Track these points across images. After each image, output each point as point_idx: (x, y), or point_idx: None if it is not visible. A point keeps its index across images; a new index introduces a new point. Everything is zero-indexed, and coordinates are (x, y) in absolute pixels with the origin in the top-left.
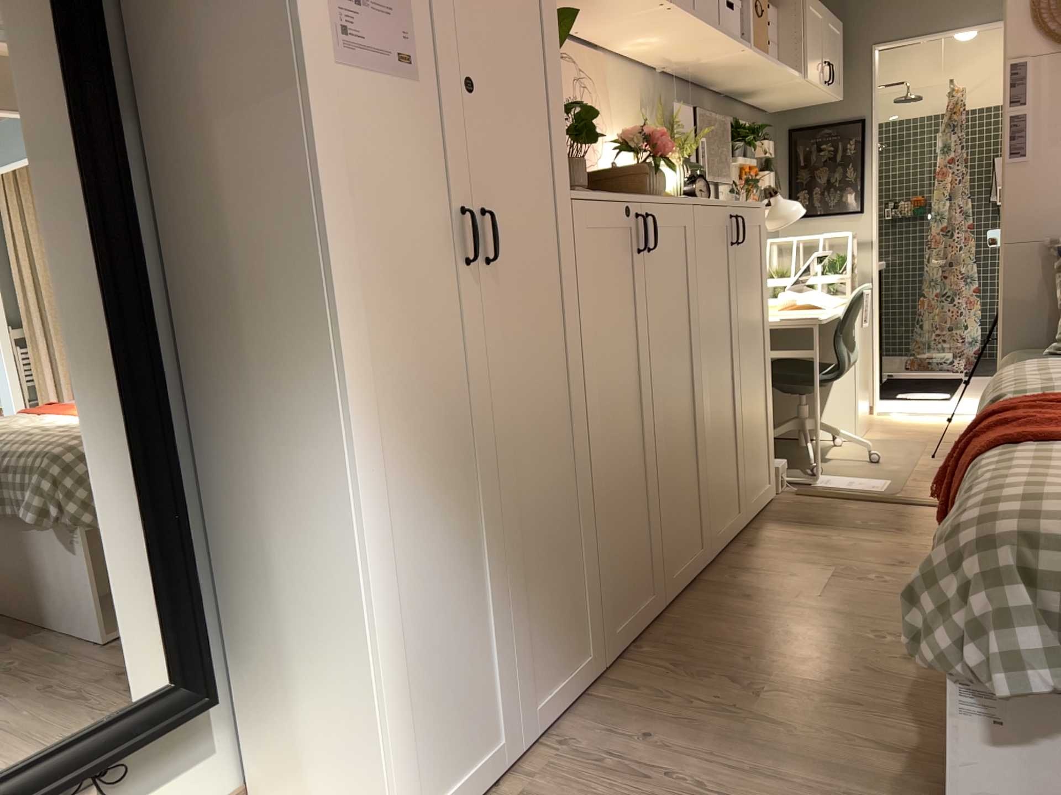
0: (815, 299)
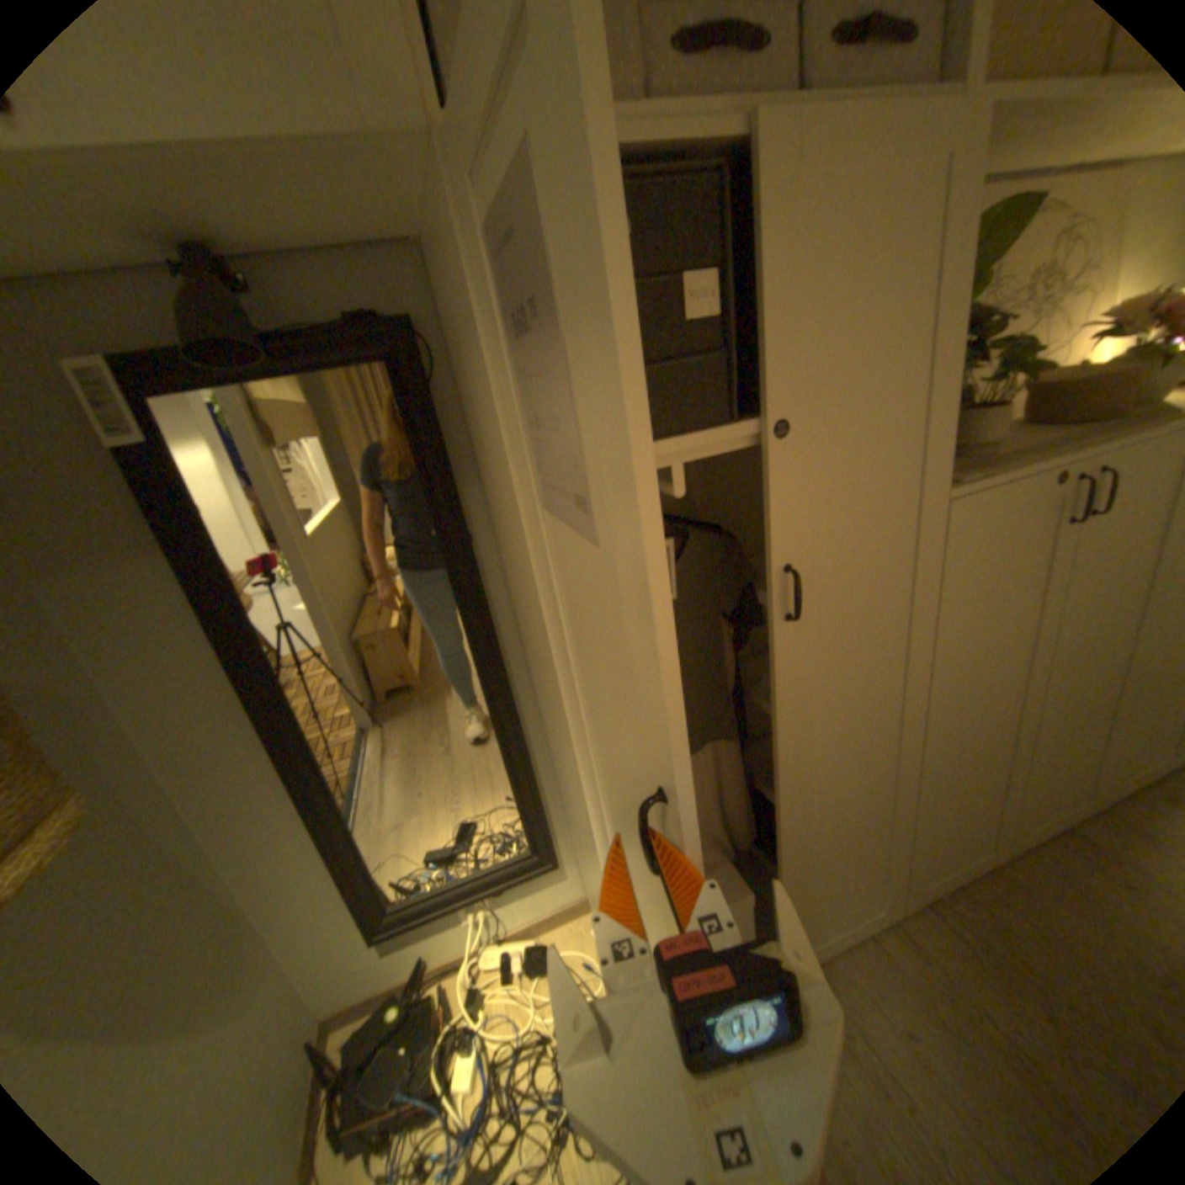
0: None
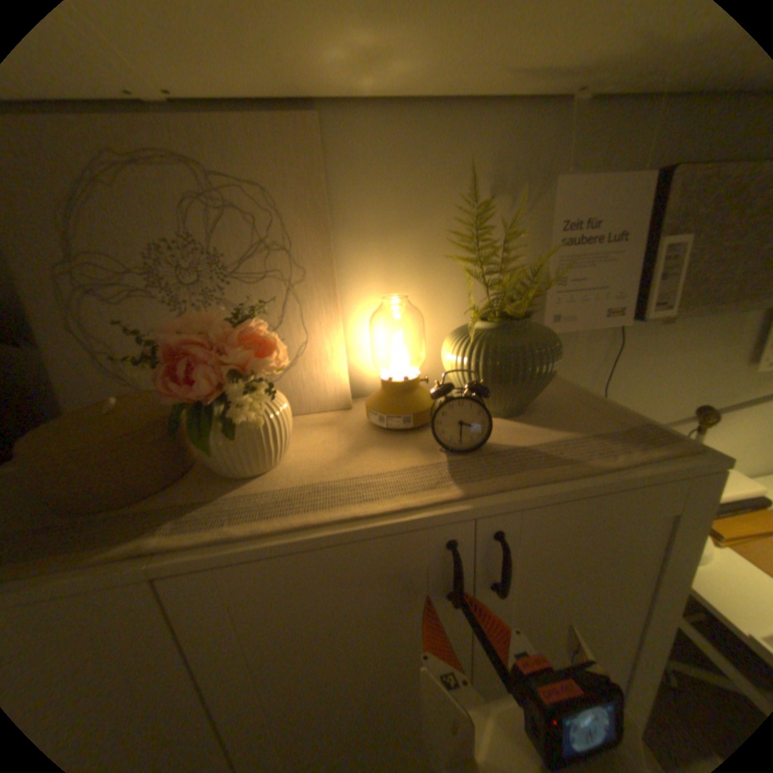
0: None
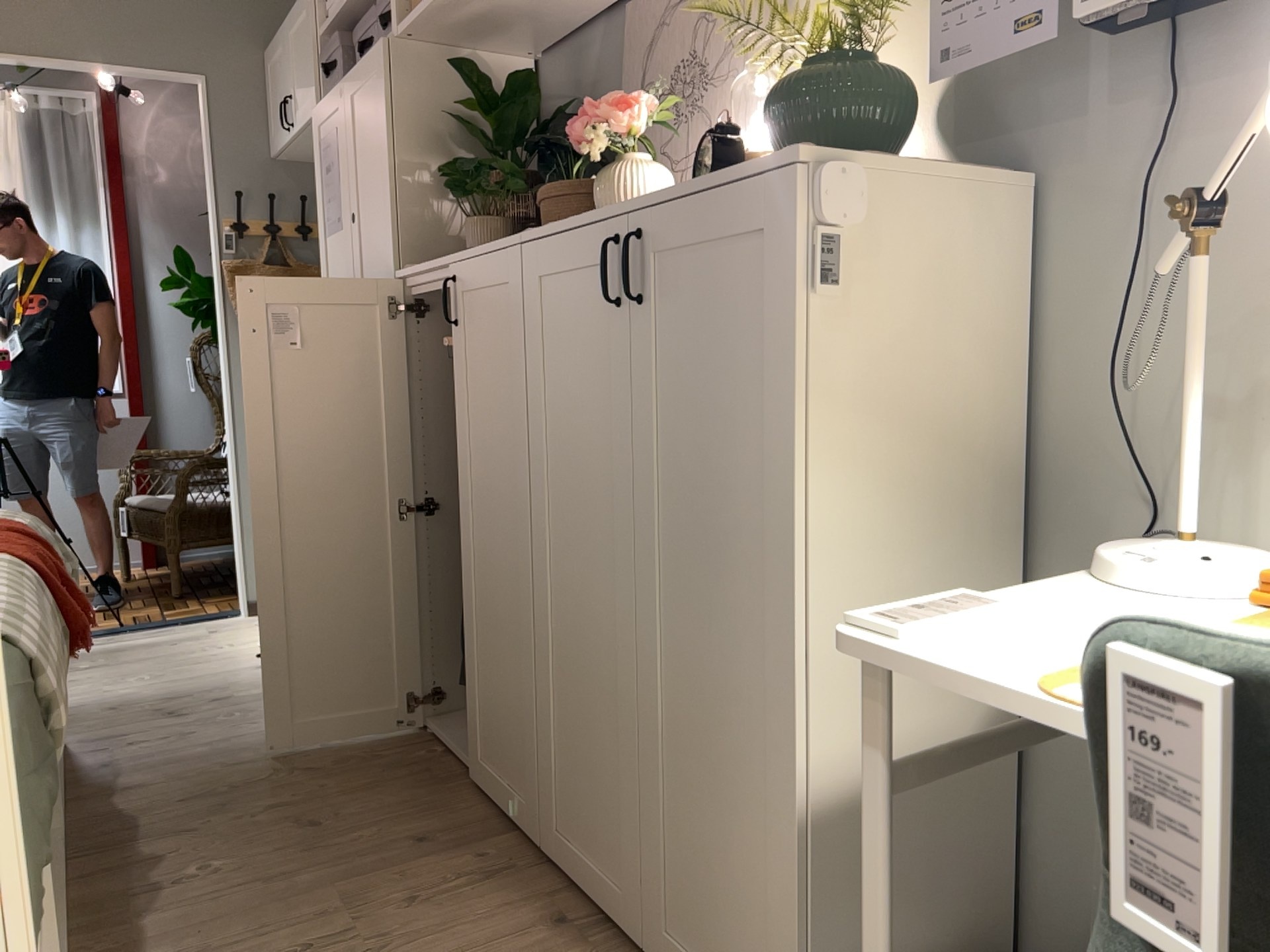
0: None
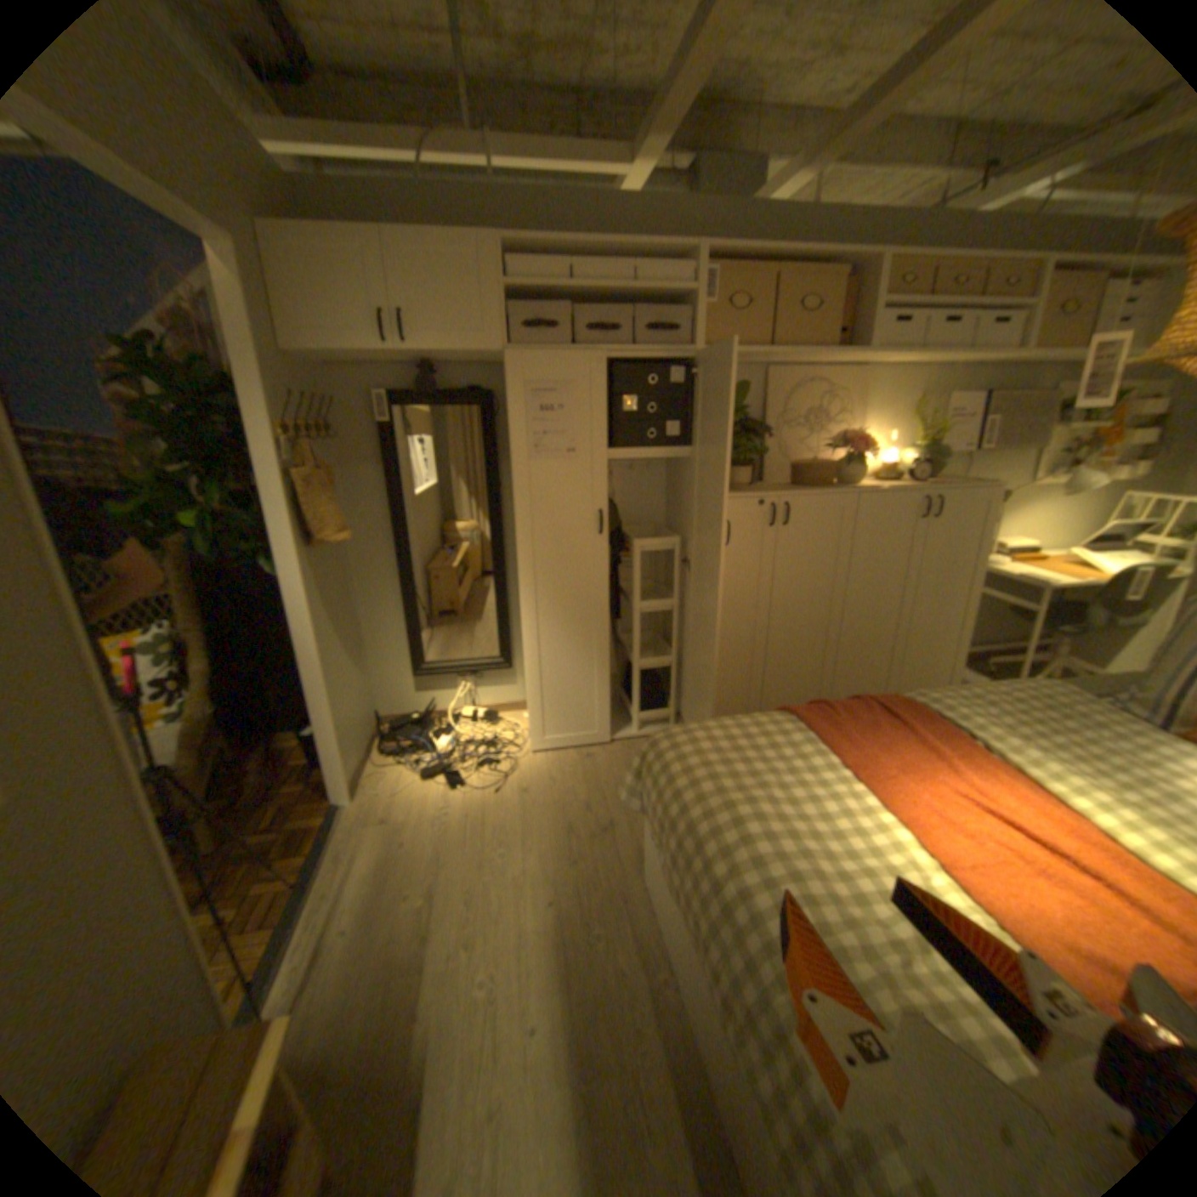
0: (1110, 566)
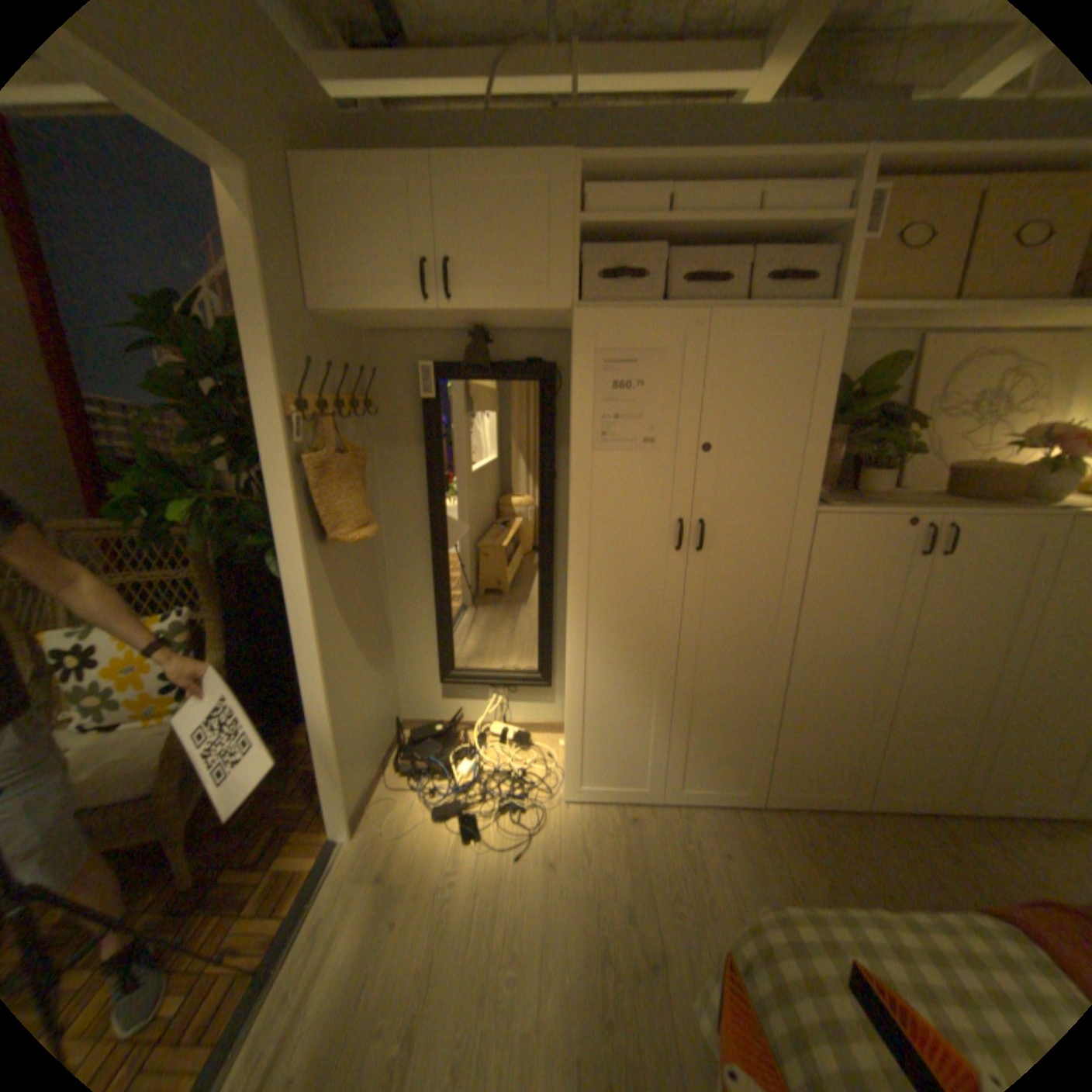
0: None
